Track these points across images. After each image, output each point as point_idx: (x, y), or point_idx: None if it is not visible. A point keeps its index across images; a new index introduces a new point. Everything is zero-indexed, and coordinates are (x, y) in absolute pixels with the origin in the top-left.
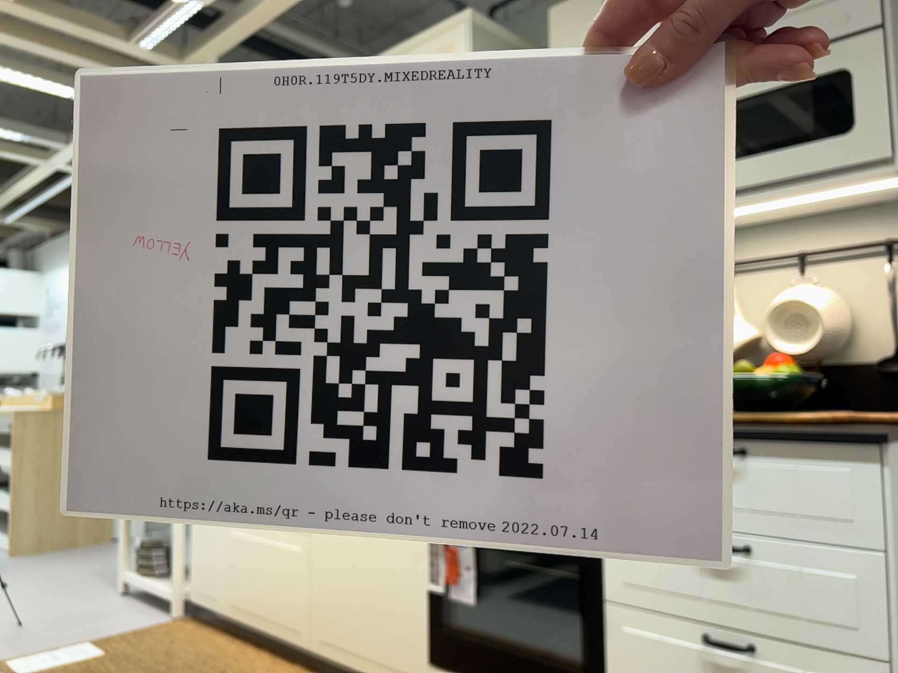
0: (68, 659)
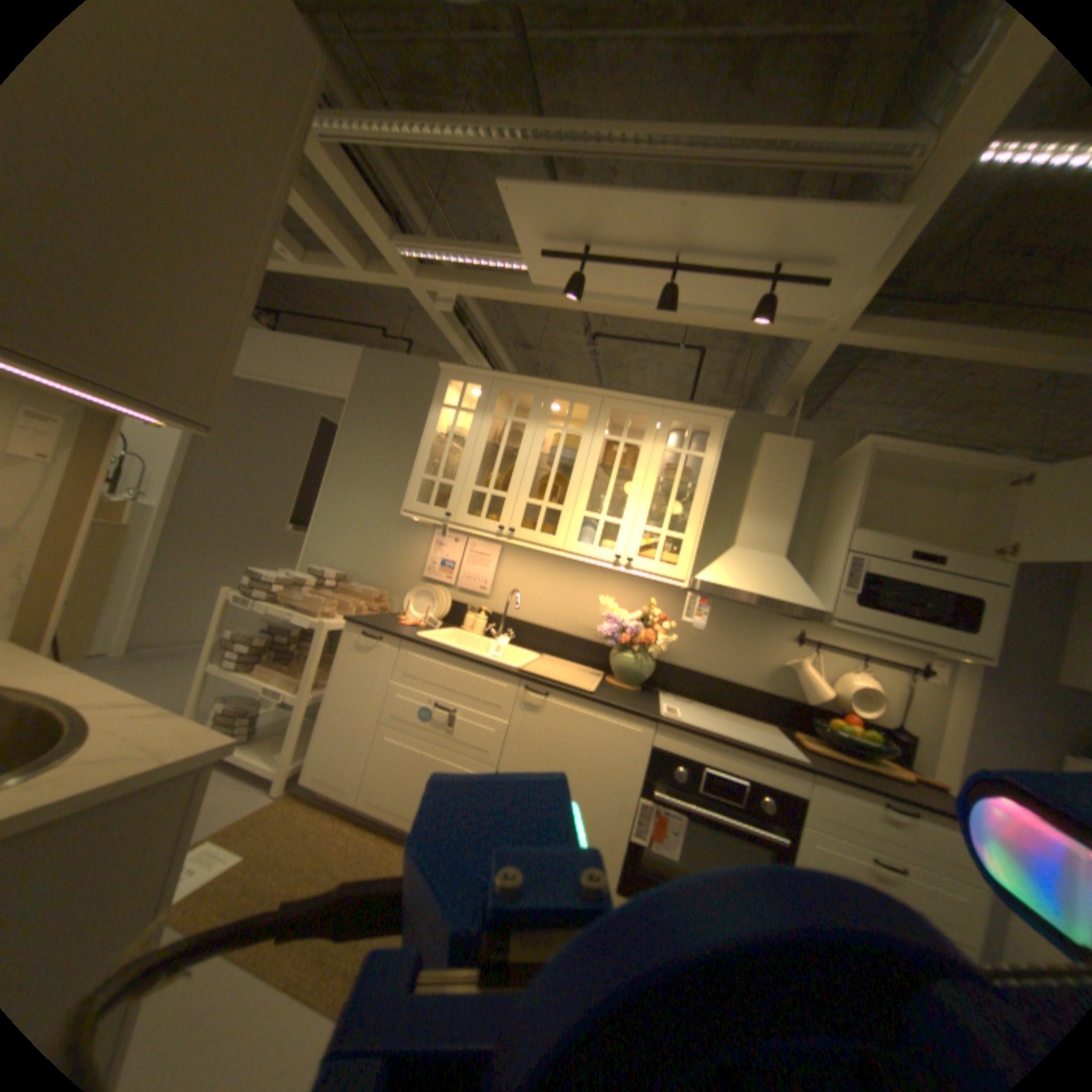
0: (205, 867)
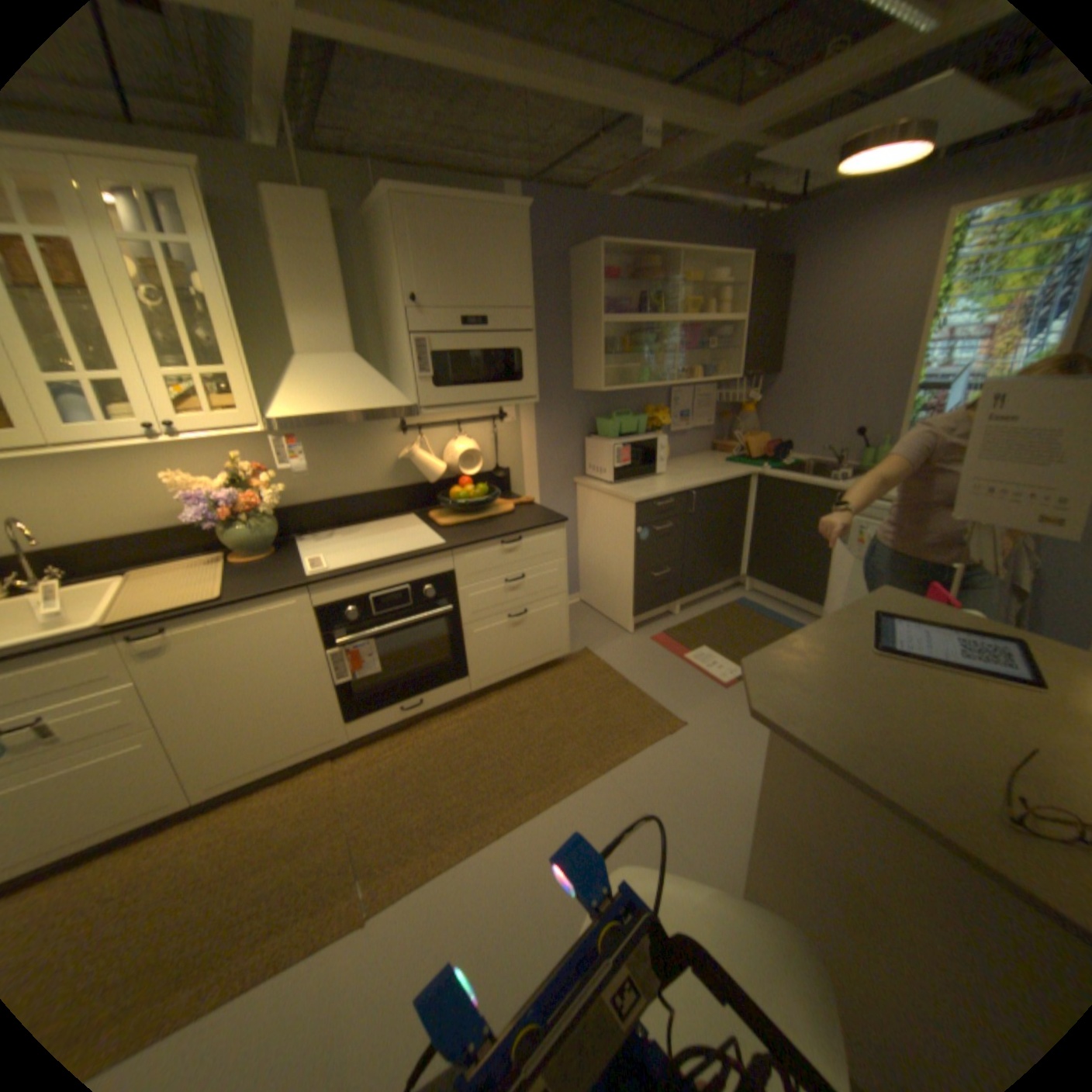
0: None
